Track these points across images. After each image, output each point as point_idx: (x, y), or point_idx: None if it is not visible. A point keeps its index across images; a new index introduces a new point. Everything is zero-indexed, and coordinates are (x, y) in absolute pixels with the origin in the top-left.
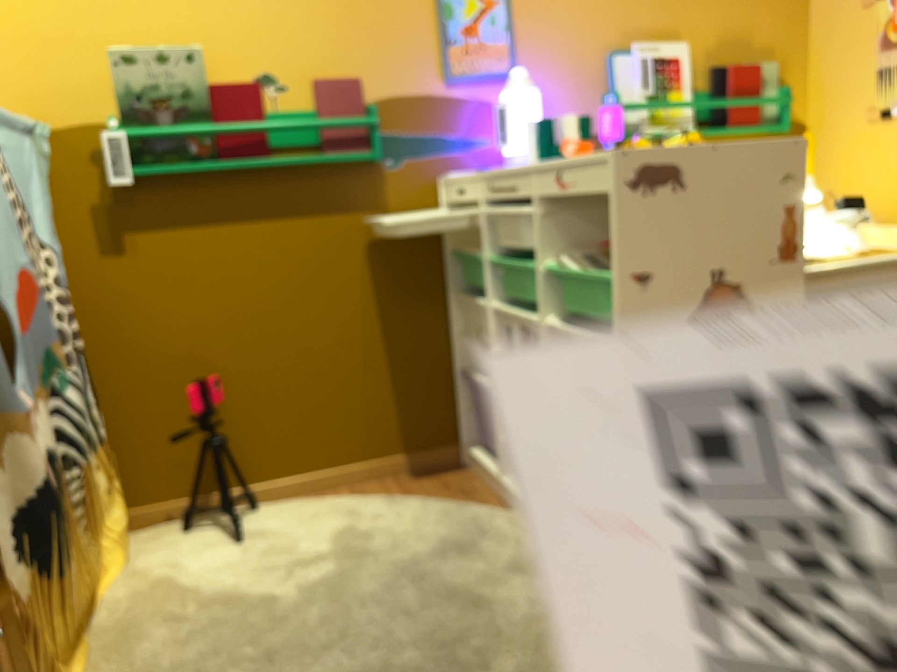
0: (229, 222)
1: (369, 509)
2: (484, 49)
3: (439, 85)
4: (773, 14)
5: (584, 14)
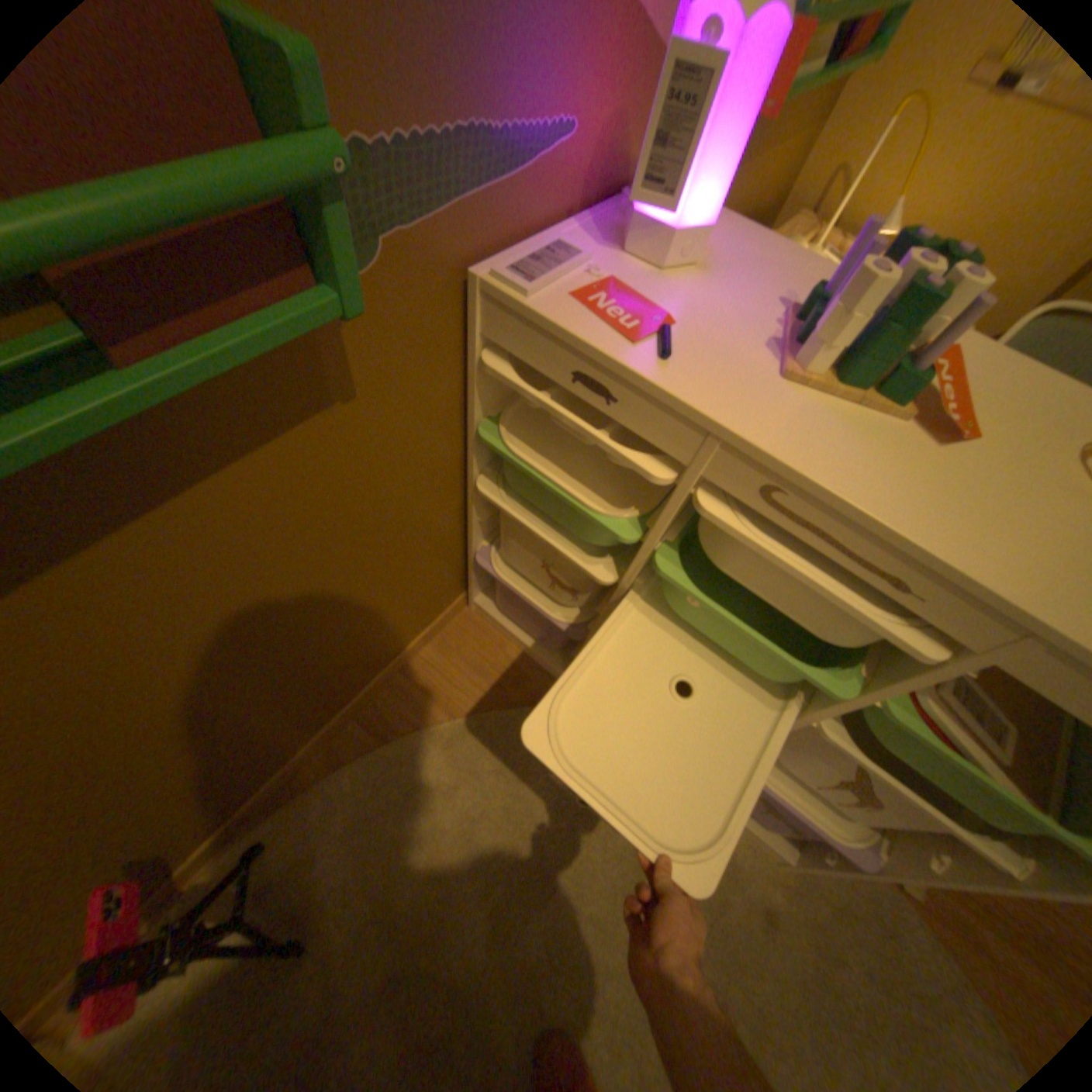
0: None
1: (429, 772)
2: None
3: None
4: None
5: None
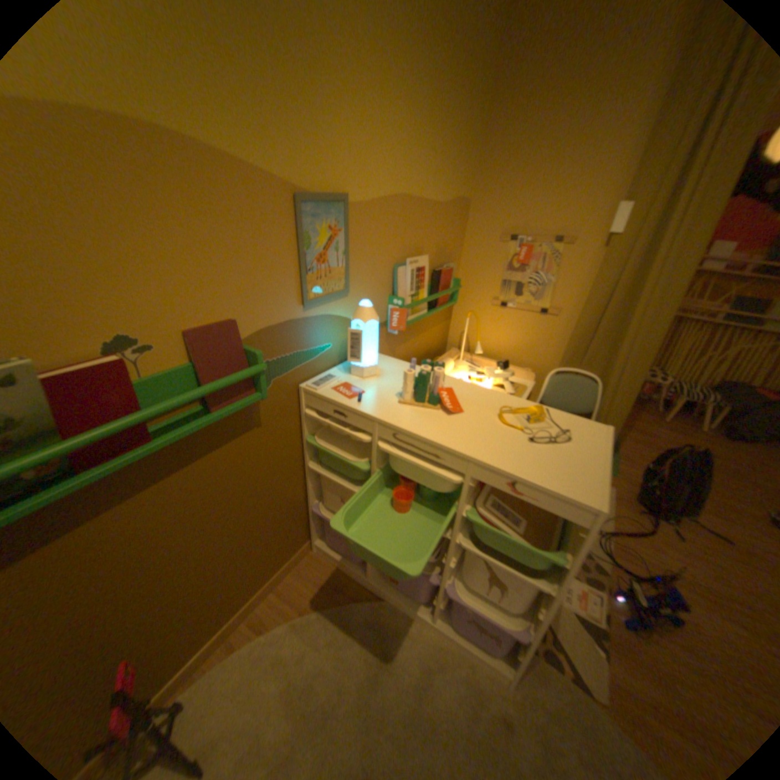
0: (99, 515)
1: (287, 650)
2: (330, 273)
3: (299, 310)
4: (455, 233)
5: (386, 238)
